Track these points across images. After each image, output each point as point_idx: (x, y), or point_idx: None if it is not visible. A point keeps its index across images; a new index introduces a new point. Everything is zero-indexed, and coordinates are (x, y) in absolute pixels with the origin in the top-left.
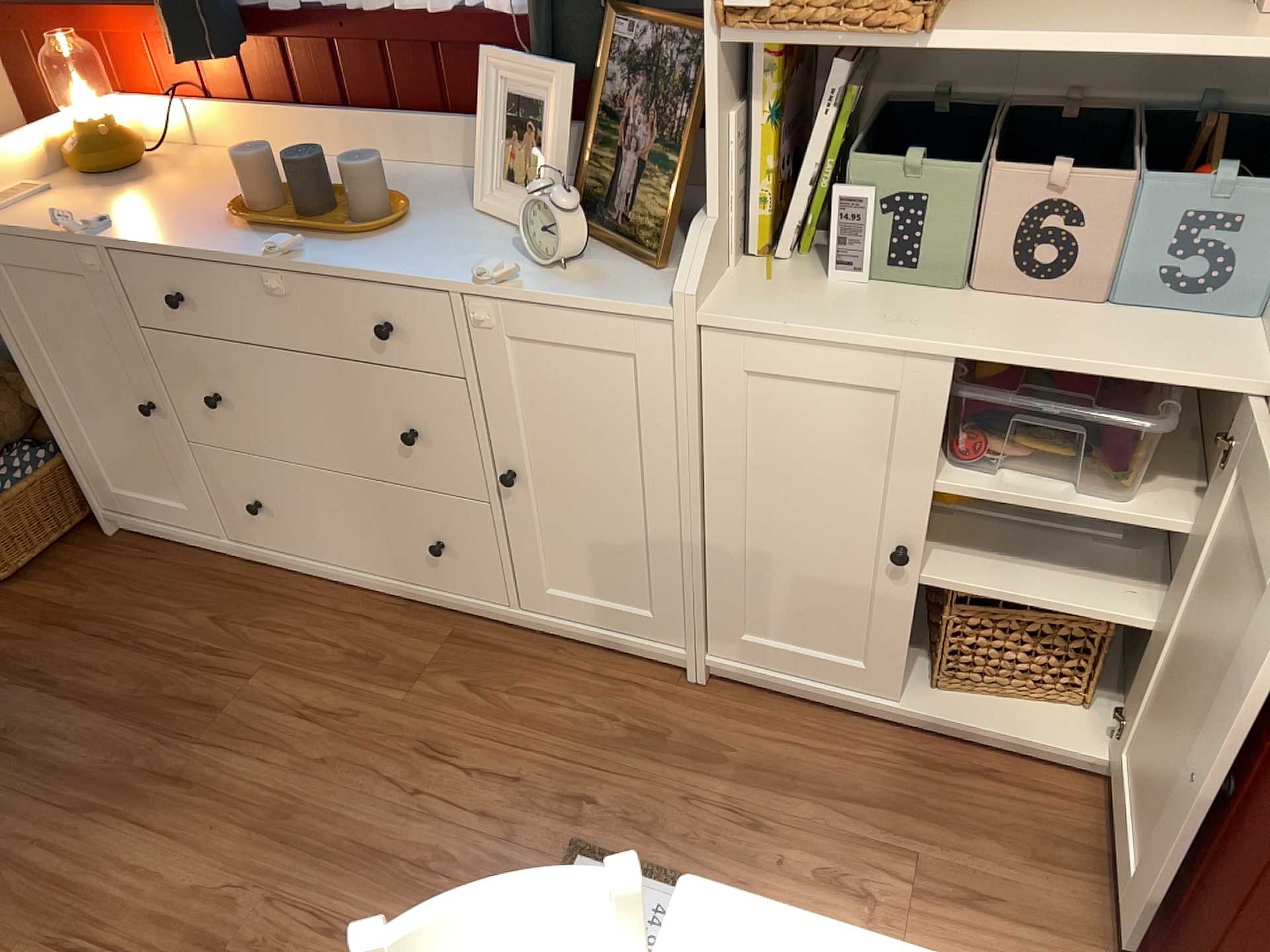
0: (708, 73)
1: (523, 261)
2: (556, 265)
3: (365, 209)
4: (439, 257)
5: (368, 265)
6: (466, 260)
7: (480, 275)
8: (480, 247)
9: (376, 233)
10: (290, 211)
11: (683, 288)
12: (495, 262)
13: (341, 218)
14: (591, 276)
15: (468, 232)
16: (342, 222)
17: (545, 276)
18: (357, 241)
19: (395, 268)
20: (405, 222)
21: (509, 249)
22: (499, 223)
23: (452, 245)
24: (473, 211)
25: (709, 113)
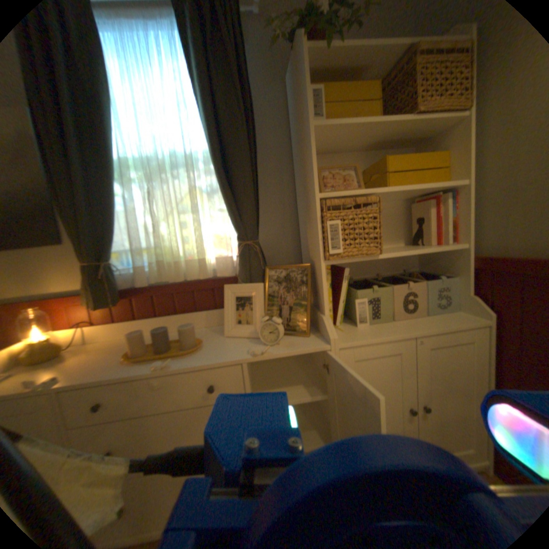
0: (322, 270)
1: (258, 345)
2: (276, 342)
3: (183, 343)
4: (224, 352)
5: (197, 362)
6: (236, 350)
7: (249, 353)
8: (236, 345)
9: (193, 350)
10: (145, 352)
11: (332, 336)
12: (248, 348)
13: (171, 349)
14: (288, 343)
15: (225, 342)
16: (171, 351)
17: (274, 347)
18: (183, 355)
19: (210, 360)
20: (201, 344)
21: (247, 343)
22: (235, 337)
23: (224, 347)
24: (220, 336)
25: (323, 282)
